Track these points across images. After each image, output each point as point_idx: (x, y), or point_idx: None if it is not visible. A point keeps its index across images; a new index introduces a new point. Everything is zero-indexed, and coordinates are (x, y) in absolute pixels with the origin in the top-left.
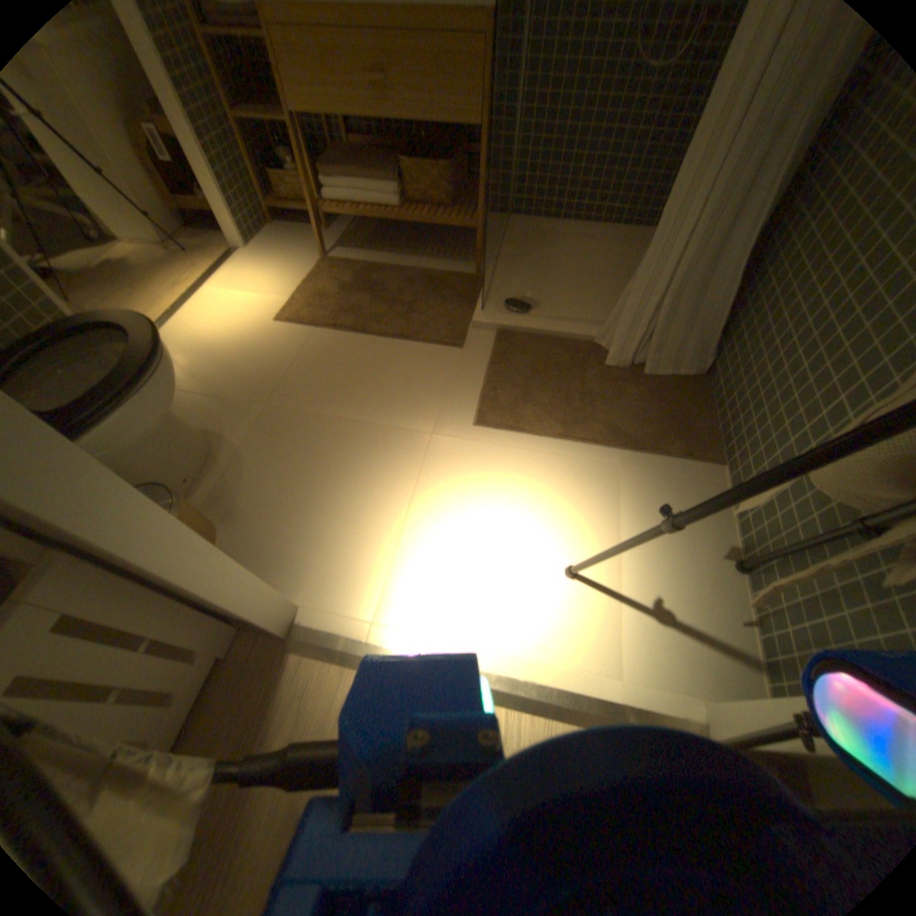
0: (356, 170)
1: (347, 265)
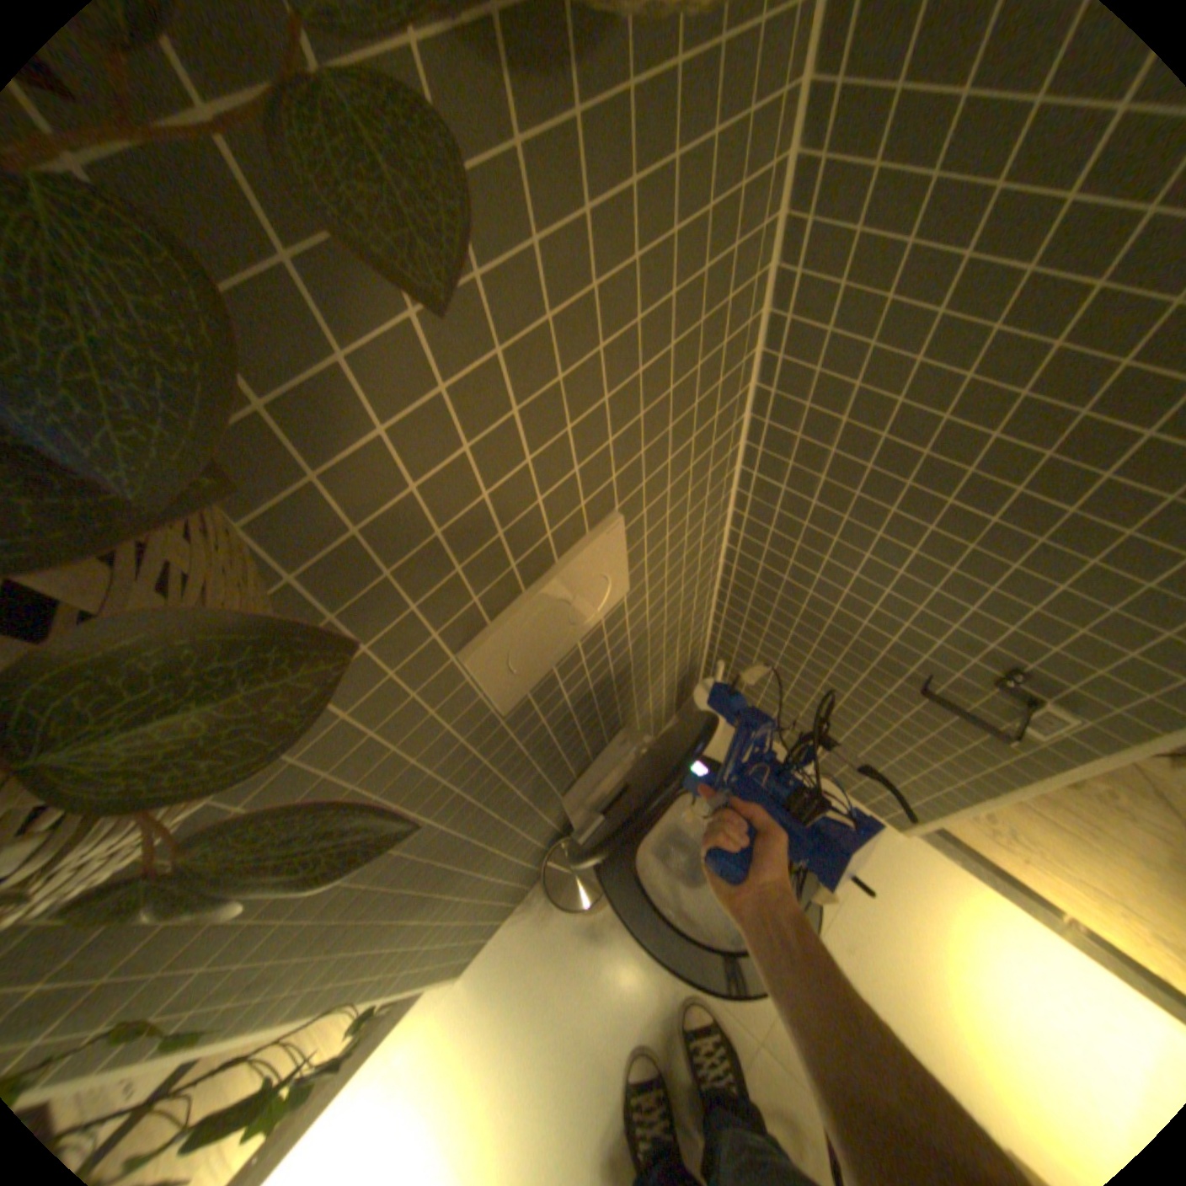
0: None
1: None
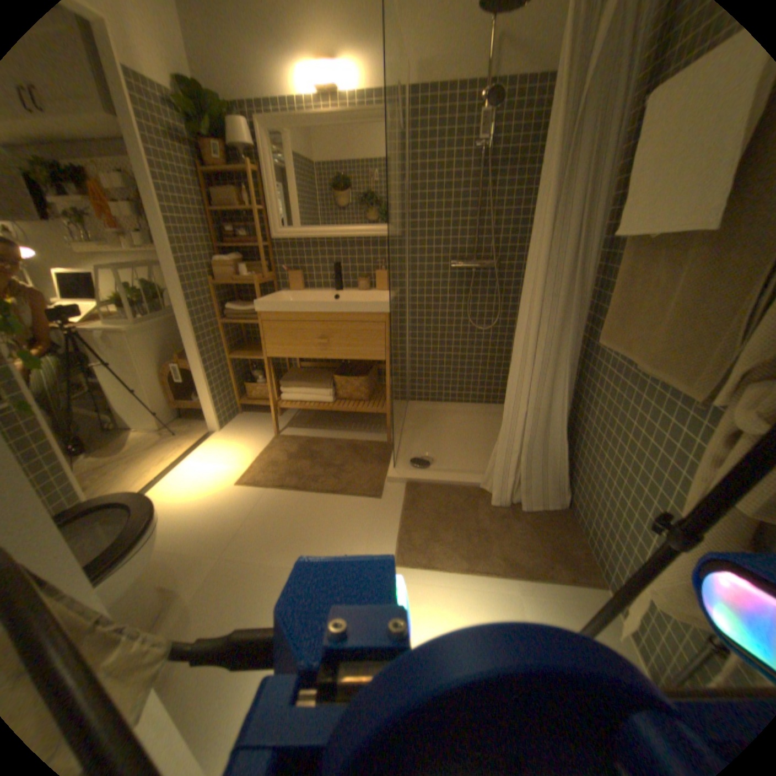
0: (305, 382)
1: (294, 440)
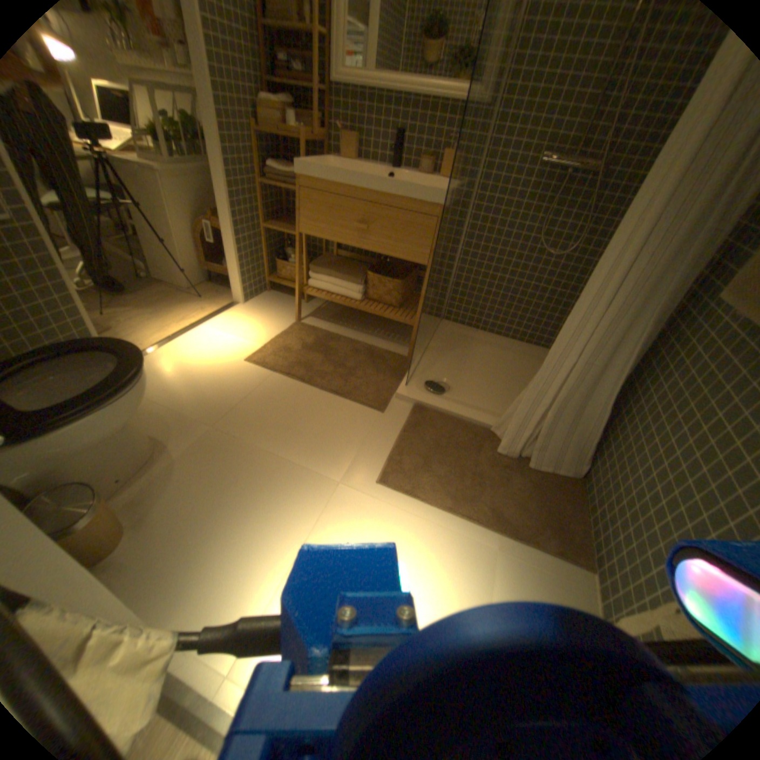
0: (336, 273)
1: (313, 331)
